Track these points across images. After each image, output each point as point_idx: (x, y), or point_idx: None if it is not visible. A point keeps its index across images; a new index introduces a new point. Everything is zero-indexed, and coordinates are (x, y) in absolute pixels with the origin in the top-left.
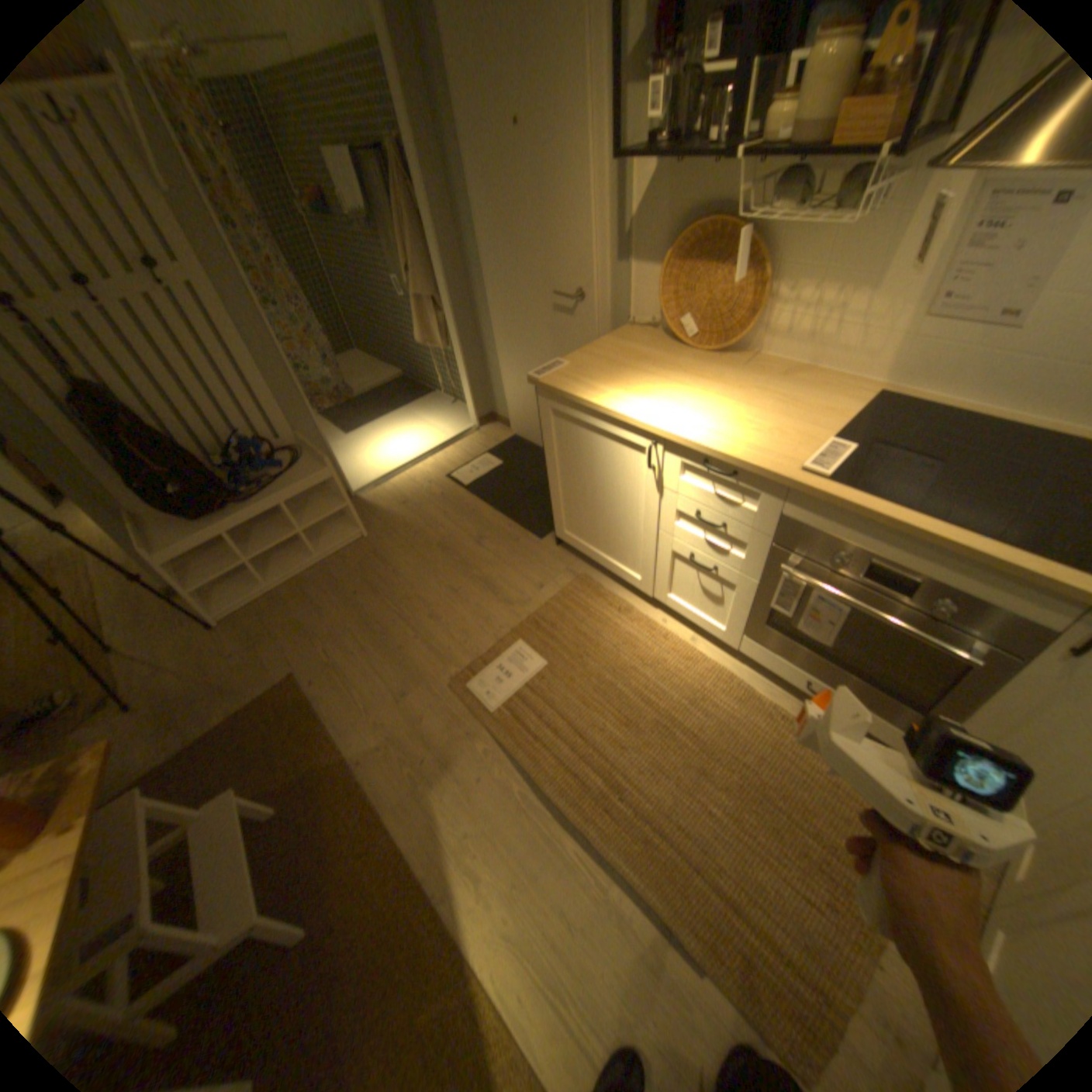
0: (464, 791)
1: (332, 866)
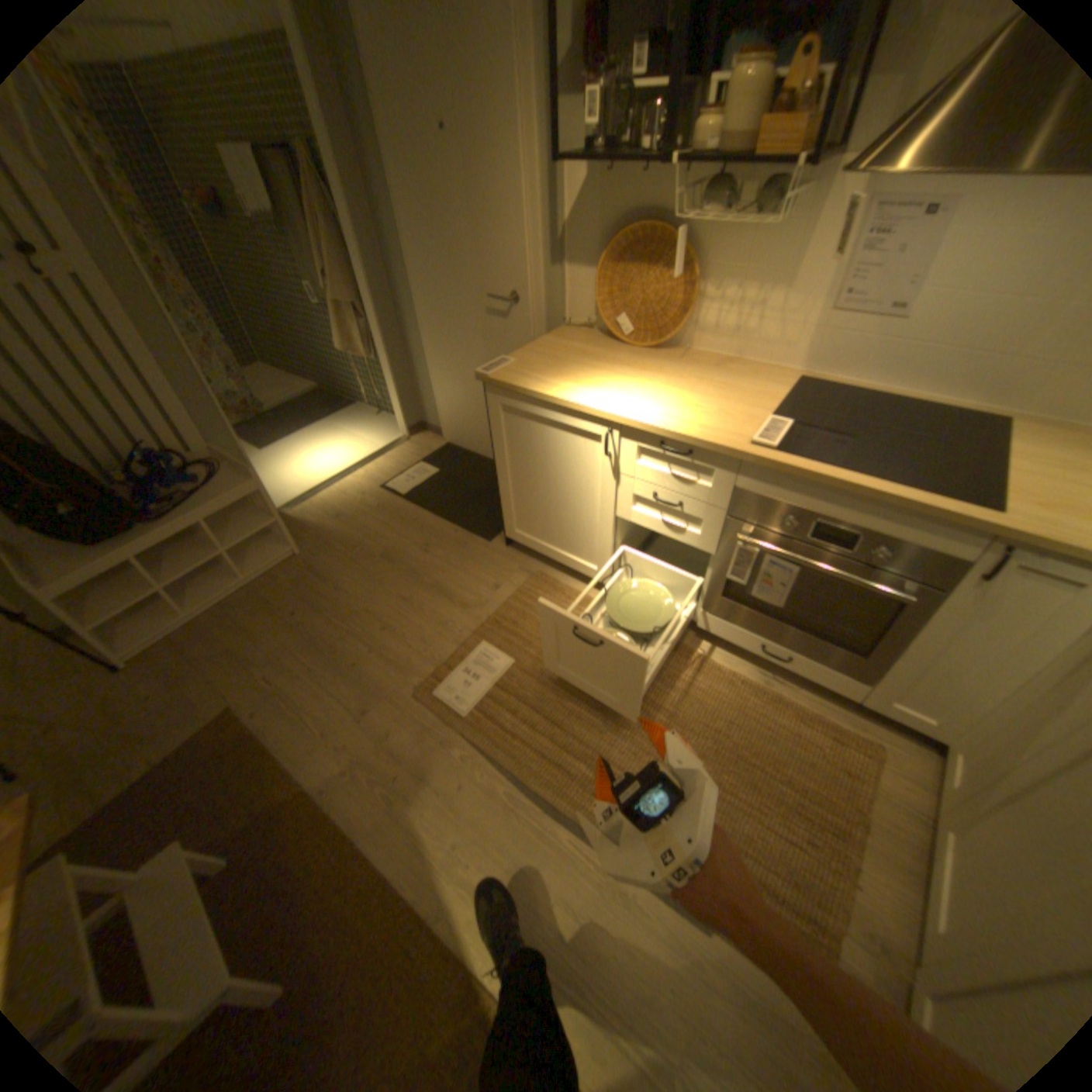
0: (446, 798)
1: (307, 904)
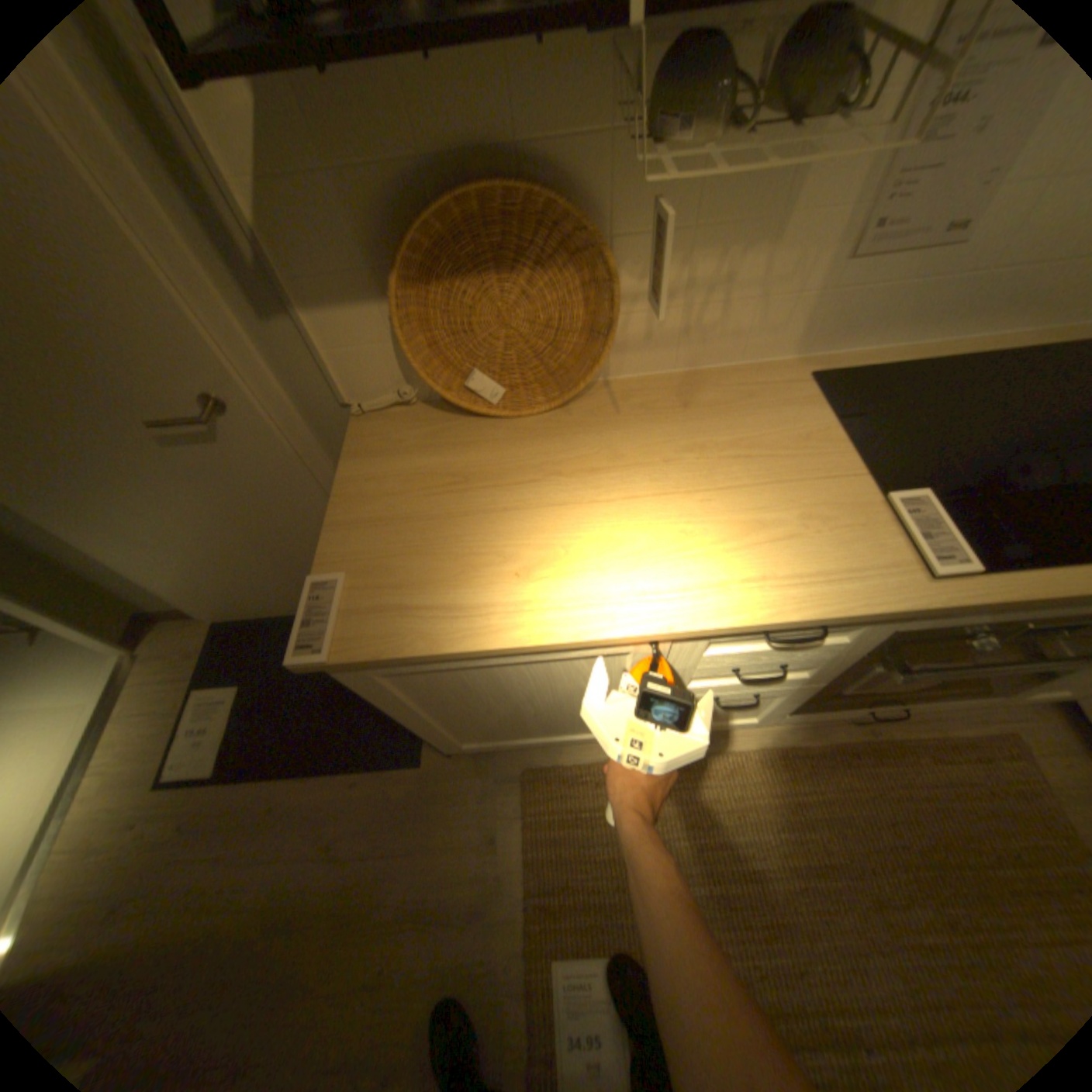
0: None
1: None
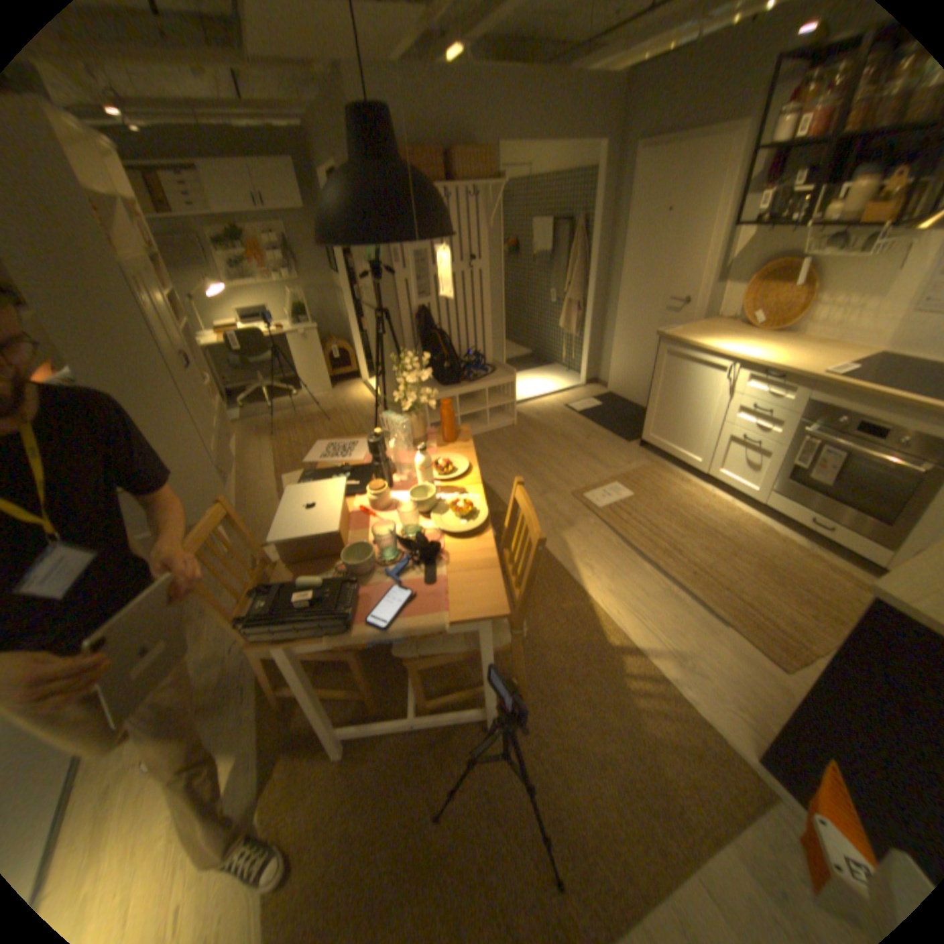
0: (583, 535)
1: None
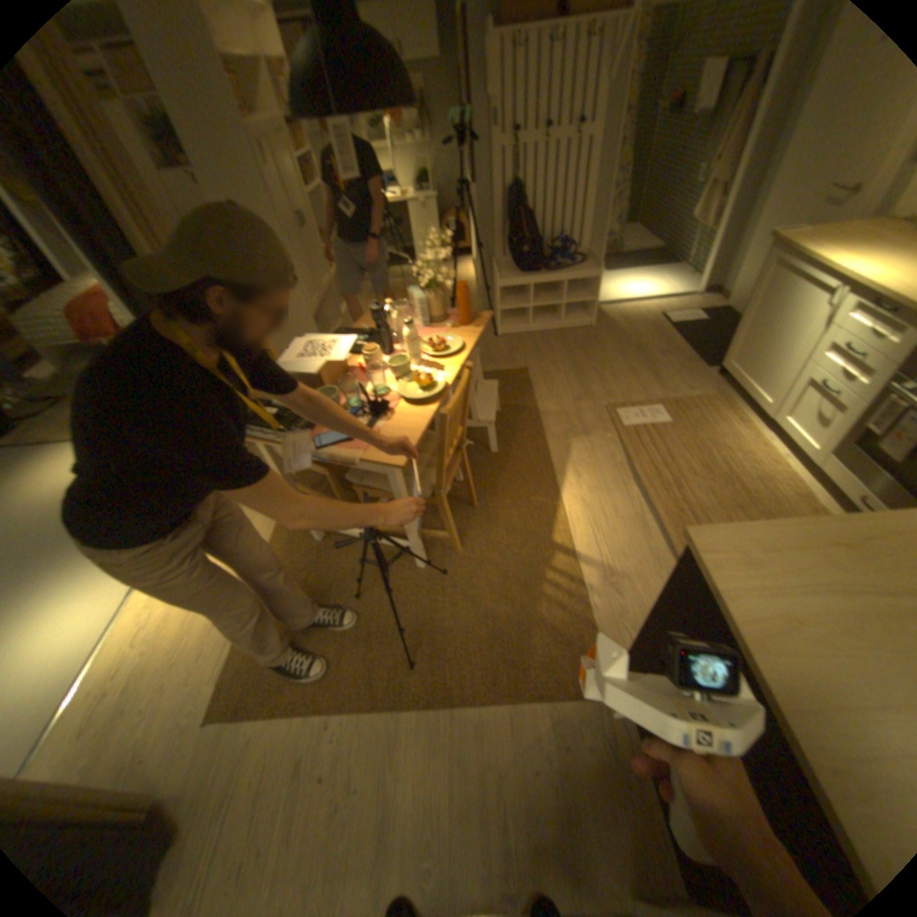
0: (590, 446)
1: (516, 438)
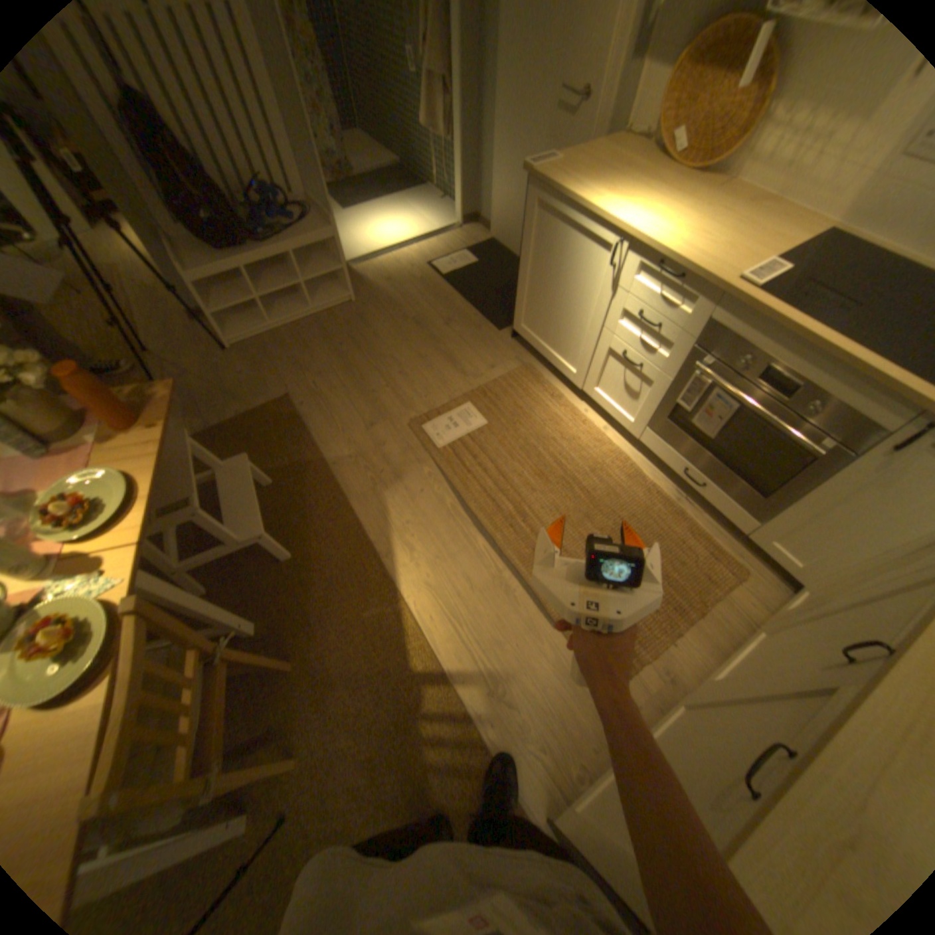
0: (410, 495)
1: (311, 522)
